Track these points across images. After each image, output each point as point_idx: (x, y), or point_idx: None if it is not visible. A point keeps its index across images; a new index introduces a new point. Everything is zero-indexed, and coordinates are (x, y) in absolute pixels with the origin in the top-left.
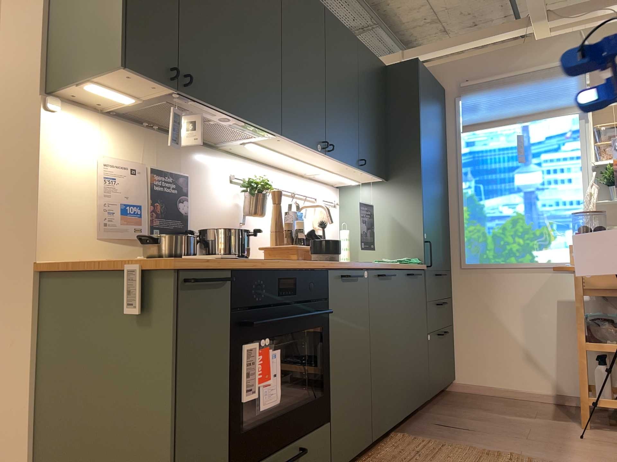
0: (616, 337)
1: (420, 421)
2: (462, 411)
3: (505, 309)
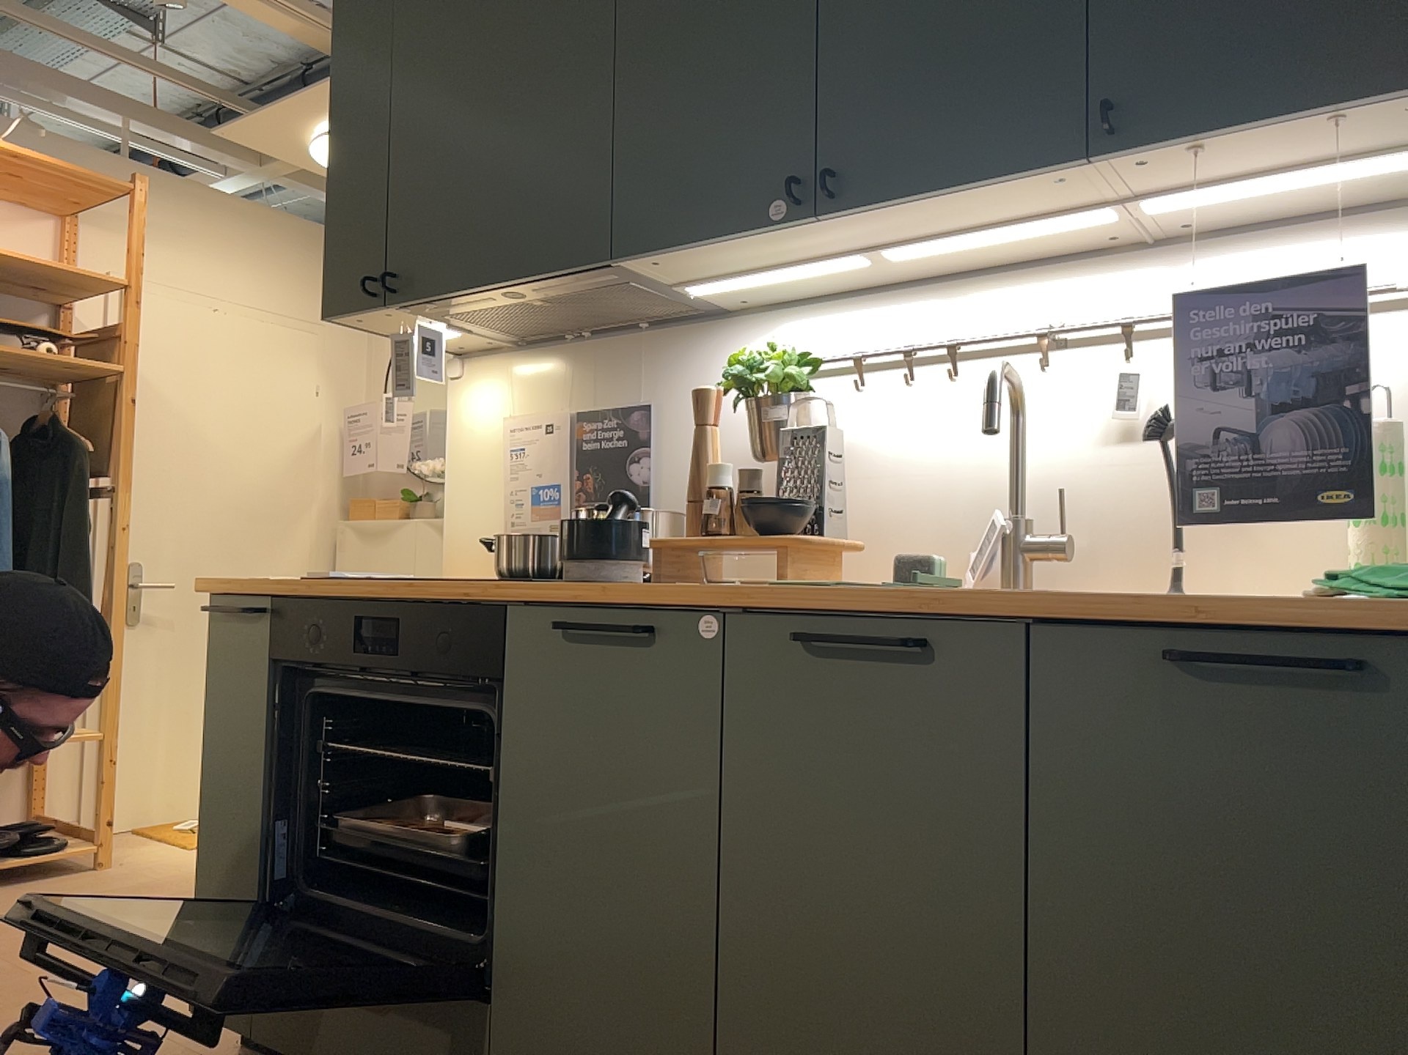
0: None
1: None
2: None
3: None
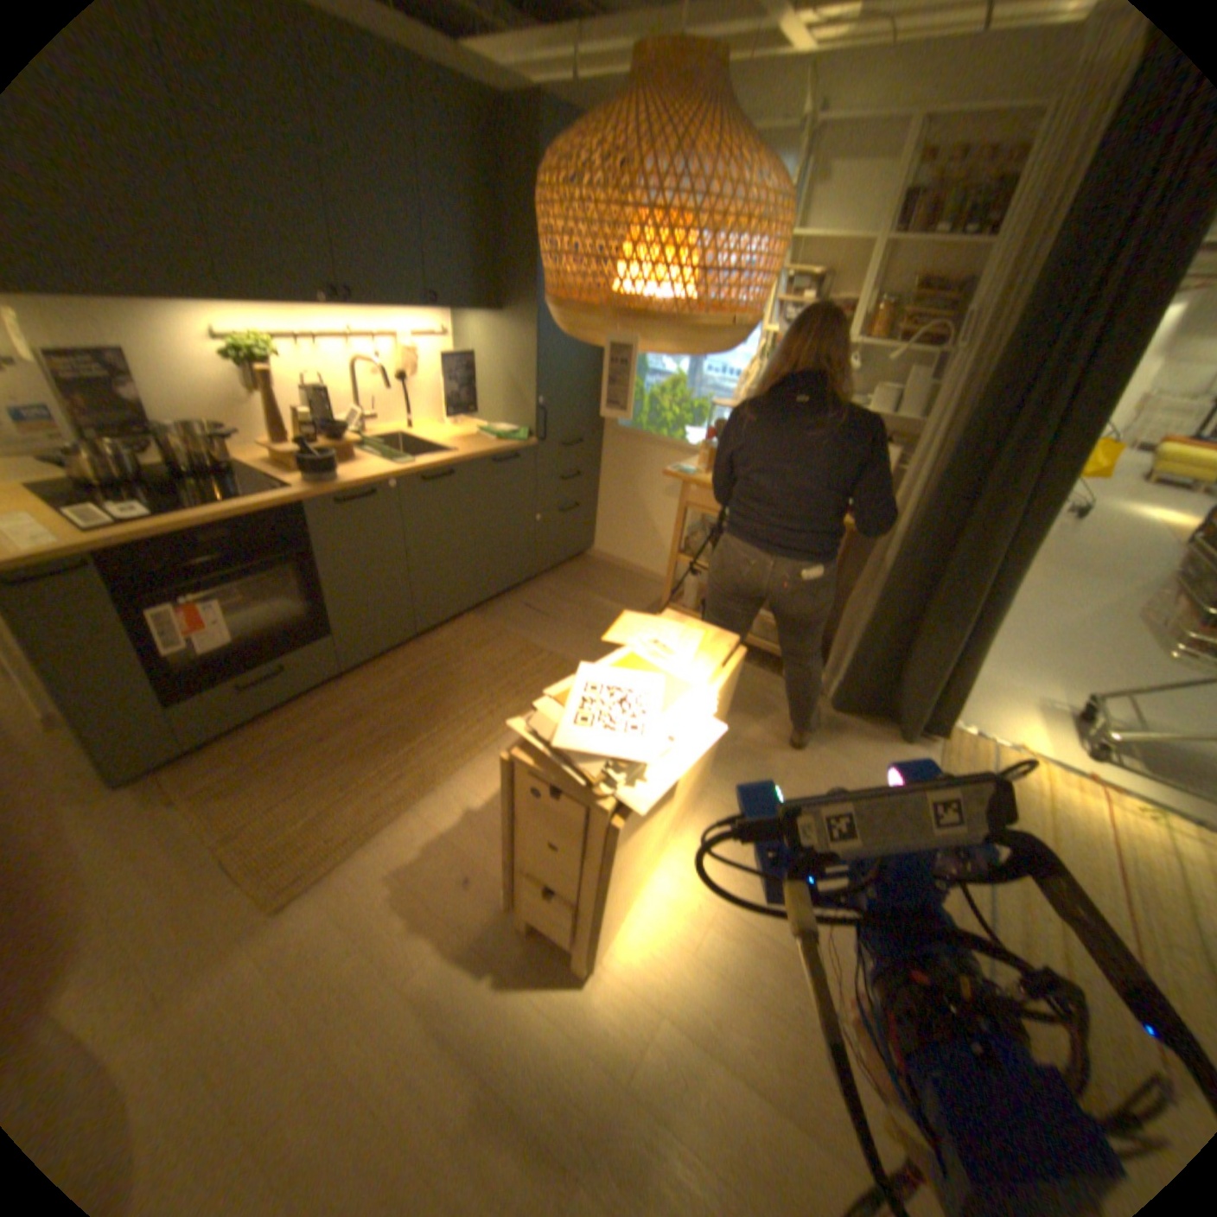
0: (706, 558)
1: (512, 601)
2: (567, 591)
3: (647, 490)
